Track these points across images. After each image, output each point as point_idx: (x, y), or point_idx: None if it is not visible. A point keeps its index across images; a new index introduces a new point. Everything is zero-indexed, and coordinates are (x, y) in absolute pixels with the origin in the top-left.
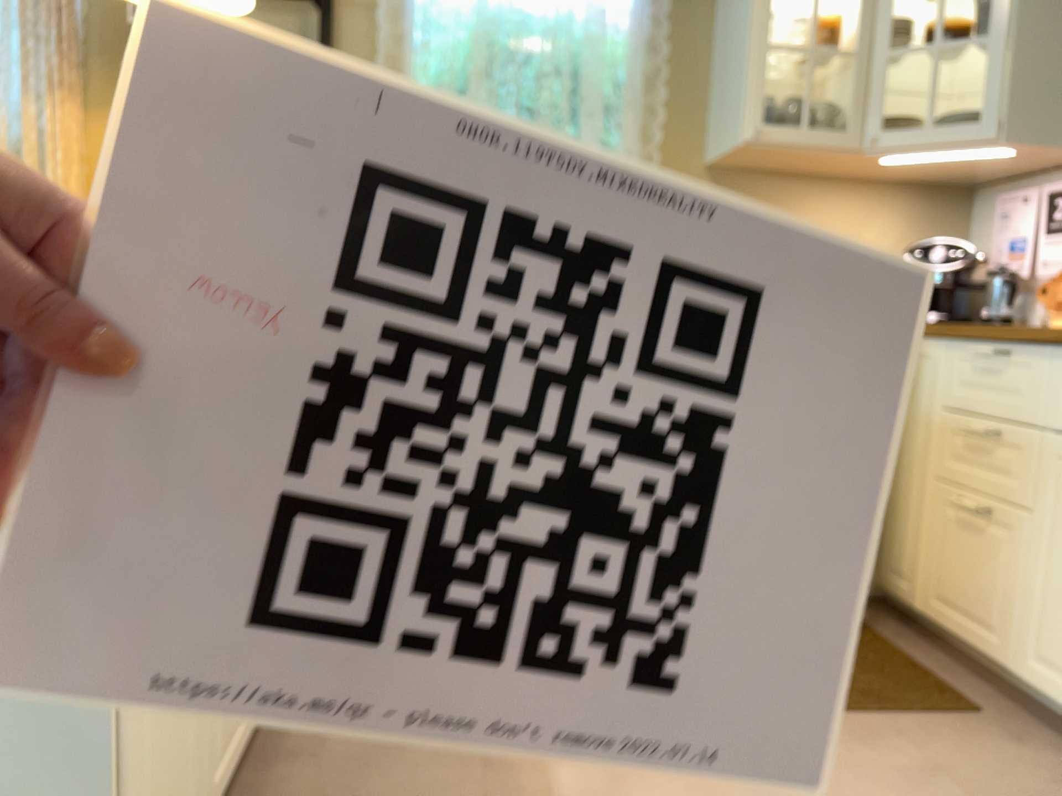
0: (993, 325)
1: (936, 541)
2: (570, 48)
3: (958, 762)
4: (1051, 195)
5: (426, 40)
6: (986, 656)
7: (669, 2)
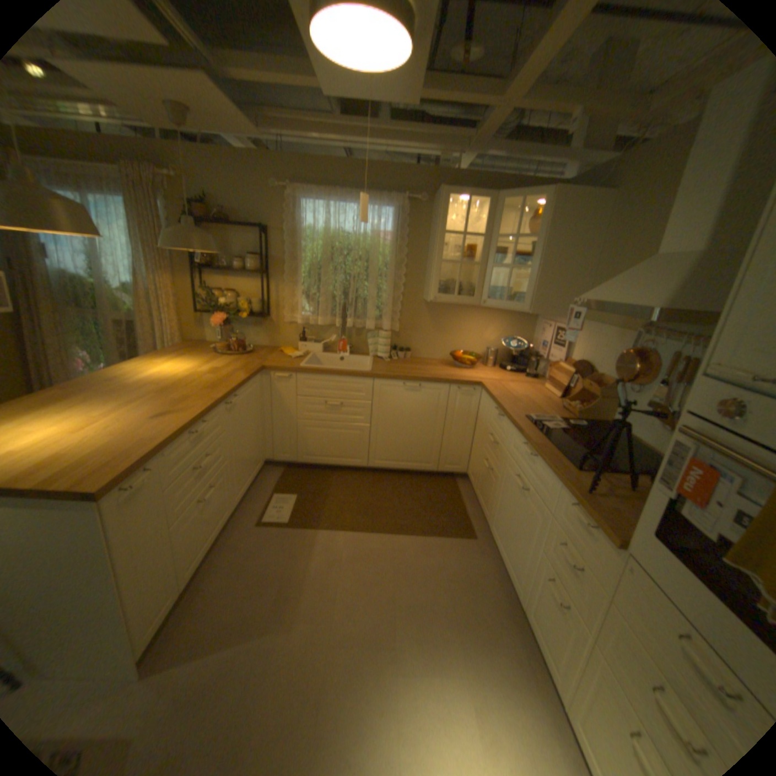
0: (503, 399)
1: (480, 469)
2: (364, 252)
3: (454, 561)
4: (556, 328)
5: (303, 249)
6: (485, 516)
7: (407, 230)
